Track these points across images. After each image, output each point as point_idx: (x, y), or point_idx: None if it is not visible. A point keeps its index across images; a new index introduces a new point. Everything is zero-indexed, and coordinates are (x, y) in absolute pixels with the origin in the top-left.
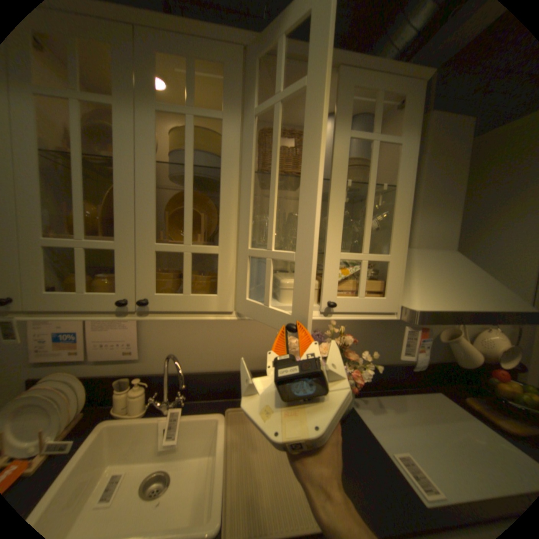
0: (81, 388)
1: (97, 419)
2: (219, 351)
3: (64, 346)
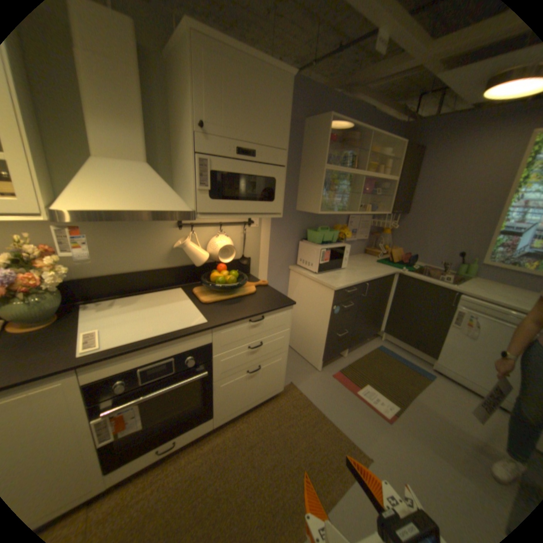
0: None
1: None
2: None
3: None
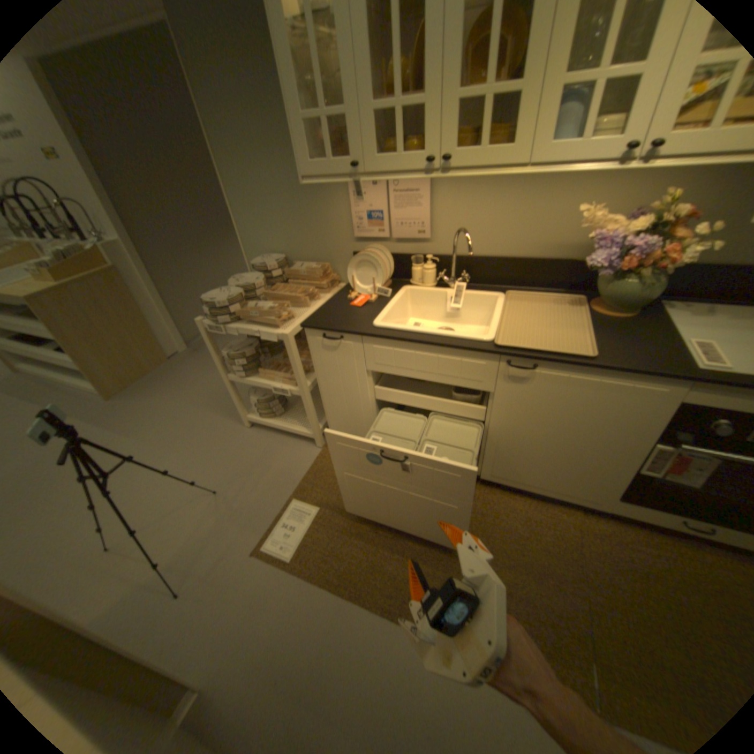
0: (392, 256)
1: (405, 279)
2: (507, 235)
3: (376, 225)
